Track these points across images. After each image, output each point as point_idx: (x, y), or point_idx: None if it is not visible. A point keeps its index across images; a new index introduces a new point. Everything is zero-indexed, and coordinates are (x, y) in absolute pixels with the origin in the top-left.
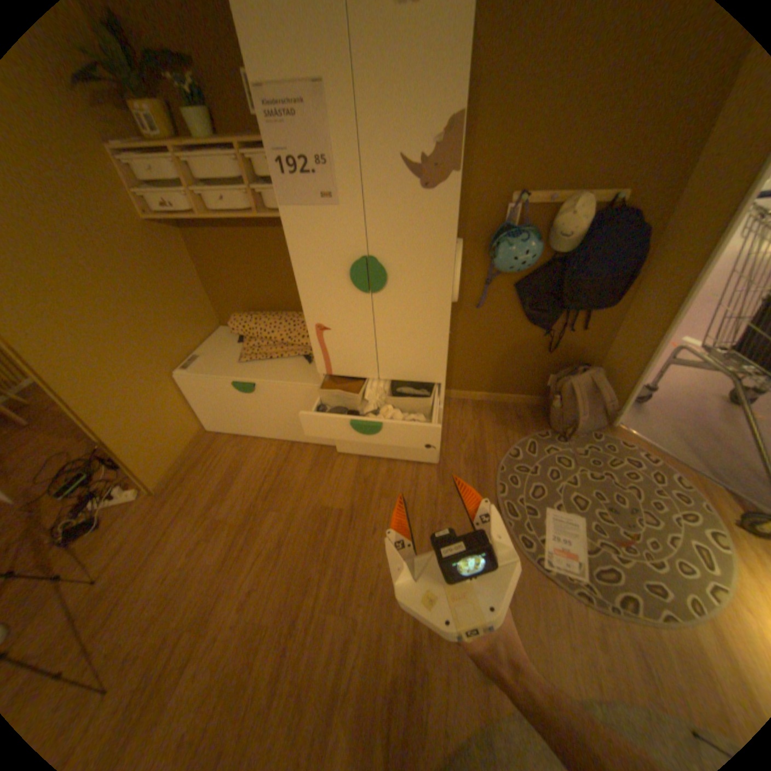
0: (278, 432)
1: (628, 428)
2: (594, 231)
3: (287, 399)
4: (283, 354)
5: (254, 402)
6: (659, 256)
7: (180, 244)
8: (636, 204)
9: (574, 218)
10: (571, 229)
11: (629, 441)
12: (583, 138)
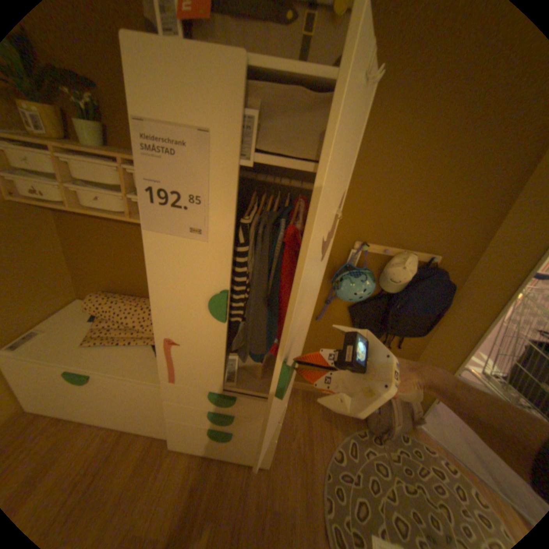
0: (108, 421)
1: (427, 430)
2: (416, 282)
3: (124, 394)
4: (131, 342)
5: (87, 392)
6: (458, 305)
7: (51, 225)
8: (445, 266)
9: (404, 272)
10: (401, 279)
11: (431, 446)
12: (412, 215)
